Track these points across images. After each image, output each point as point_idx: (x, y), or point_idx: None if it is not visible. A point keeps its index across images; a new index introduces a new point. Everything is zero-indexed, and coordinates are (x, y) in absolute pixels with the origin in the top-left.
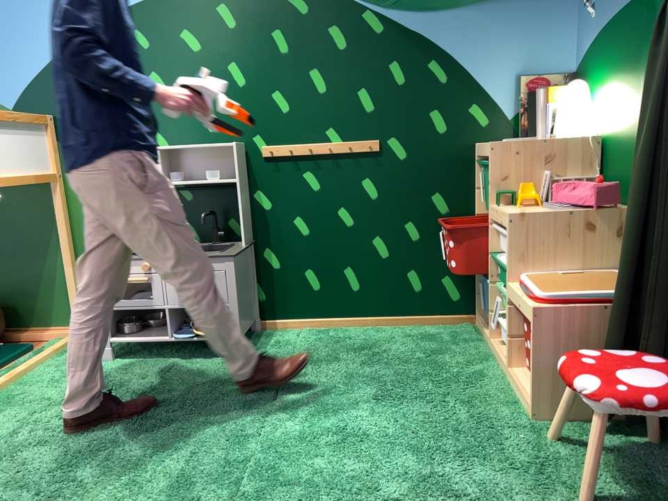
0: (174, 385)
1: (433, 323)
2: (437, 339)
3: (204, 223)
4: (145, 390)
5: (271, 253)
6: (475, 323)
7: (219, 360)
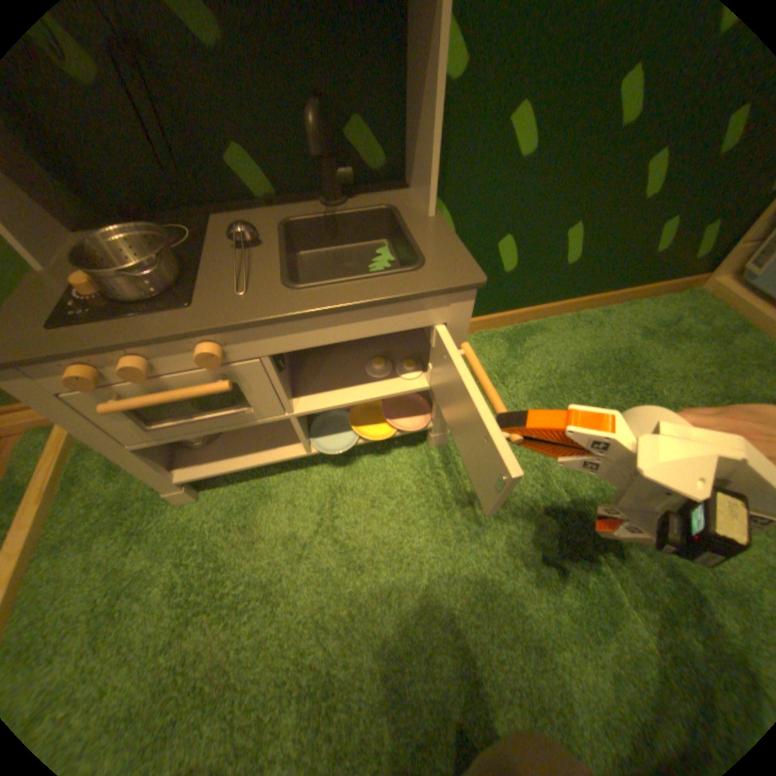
0: (382, 569)
1: (654, 296)
2: (691, 334)
3: (316, 149)
4: (333, 601)
5: (446, 210)
6: (705, 286)
7: (405, 452)
